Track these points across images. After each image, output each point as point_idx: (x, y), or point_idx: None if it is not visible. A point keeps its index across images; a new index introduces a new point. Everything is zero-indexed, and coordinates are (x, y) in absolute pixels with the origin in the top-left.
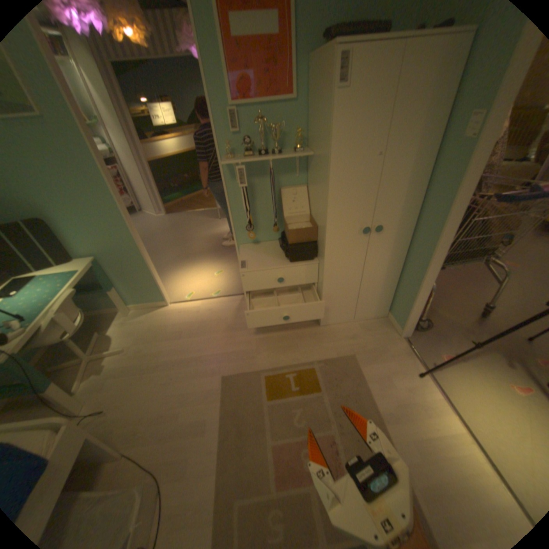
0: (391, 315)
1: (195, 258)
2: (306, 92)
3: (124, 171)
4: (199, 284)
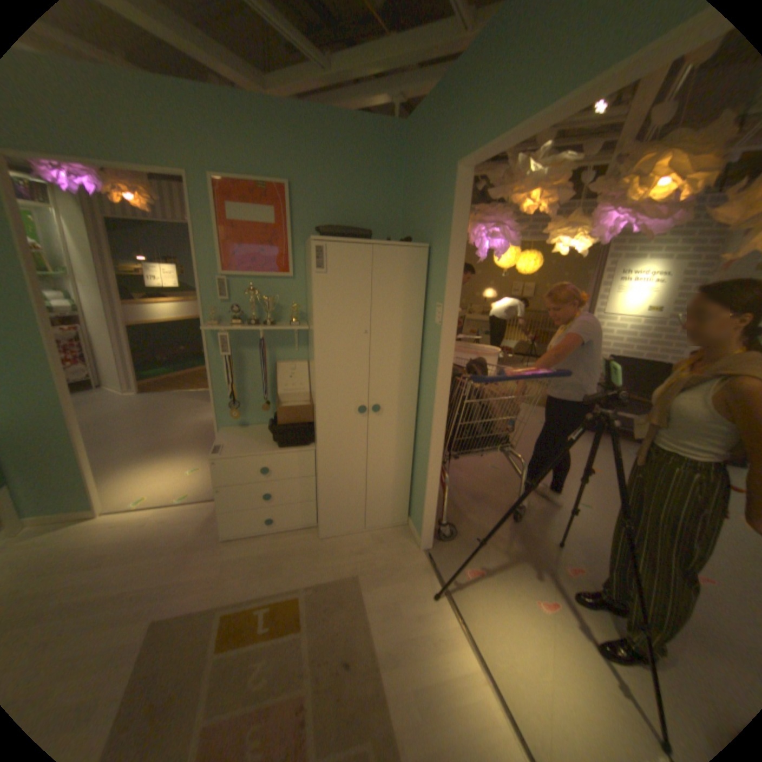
0: (411, 520)
1: (164, 452)
2: (304, 273)
3: (88, 334)
4: (158, 486)
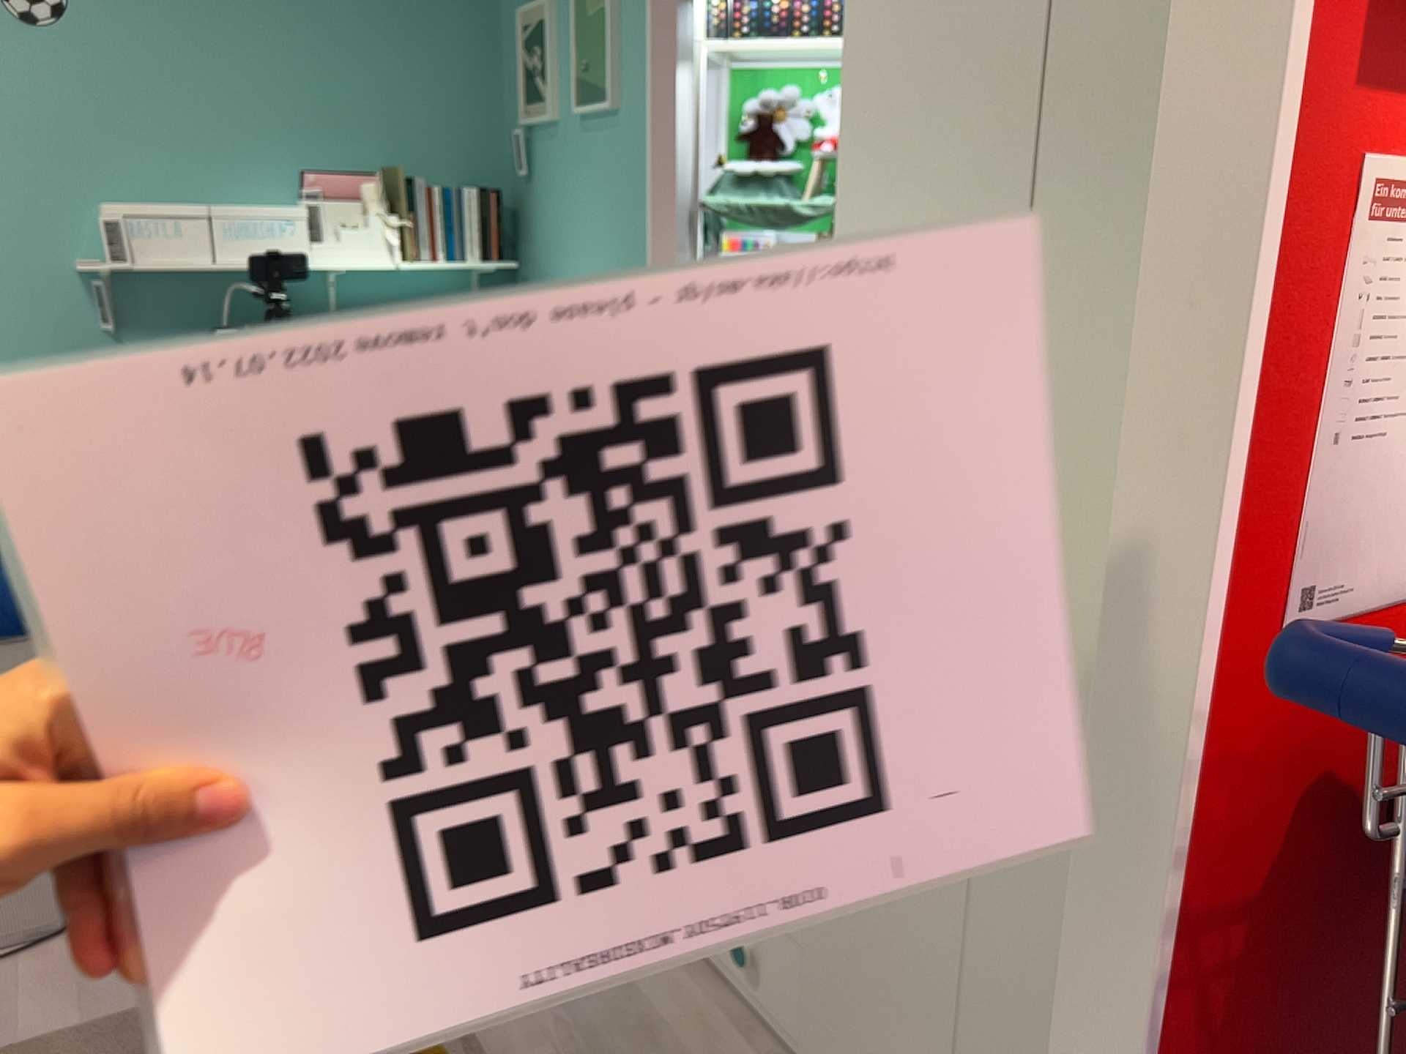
0: None
1: None
2: None
3: None
4: None
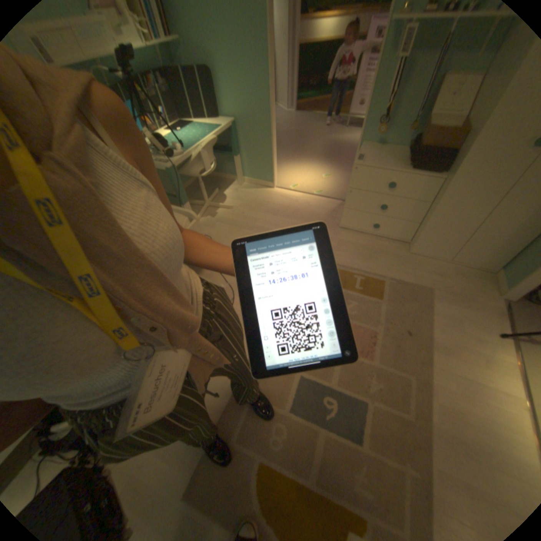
0: (503, 272)
1: (310, 157)
2: None
3: None
4: (305, 179)
